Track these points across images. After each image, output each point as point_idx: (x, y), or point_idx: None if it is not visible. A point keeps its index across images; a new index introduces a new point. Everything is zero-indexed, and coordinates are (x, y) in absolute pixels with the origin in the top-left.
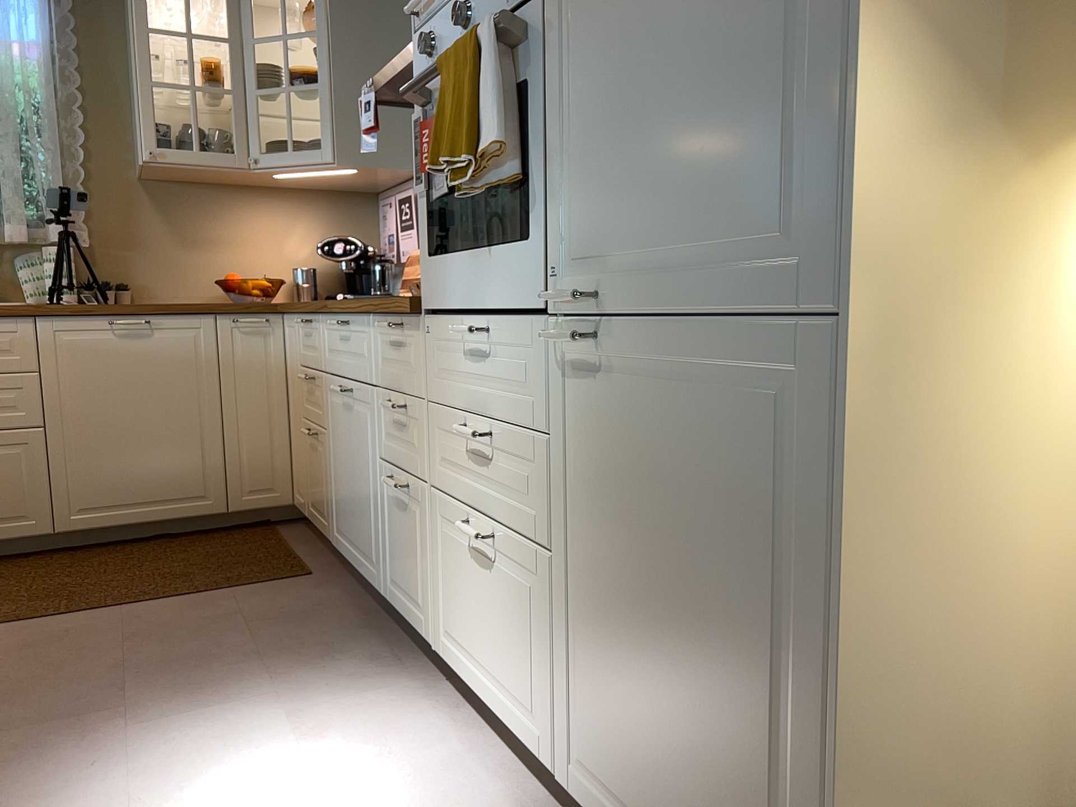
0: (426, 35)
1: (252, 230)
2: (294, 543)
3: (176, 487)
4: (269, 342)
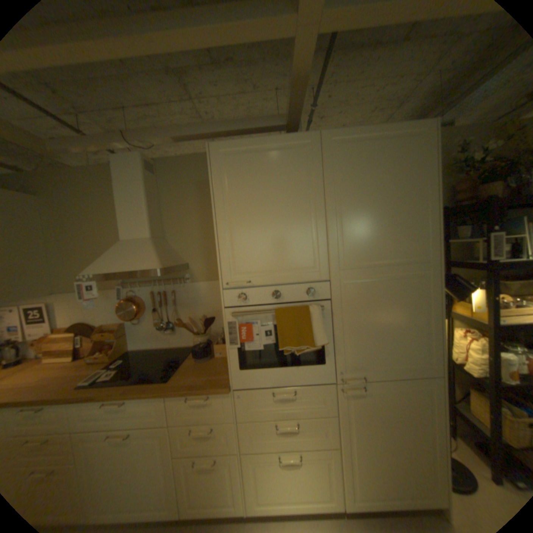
0: (243, 295)
1: None
2: None
3: None
4: None
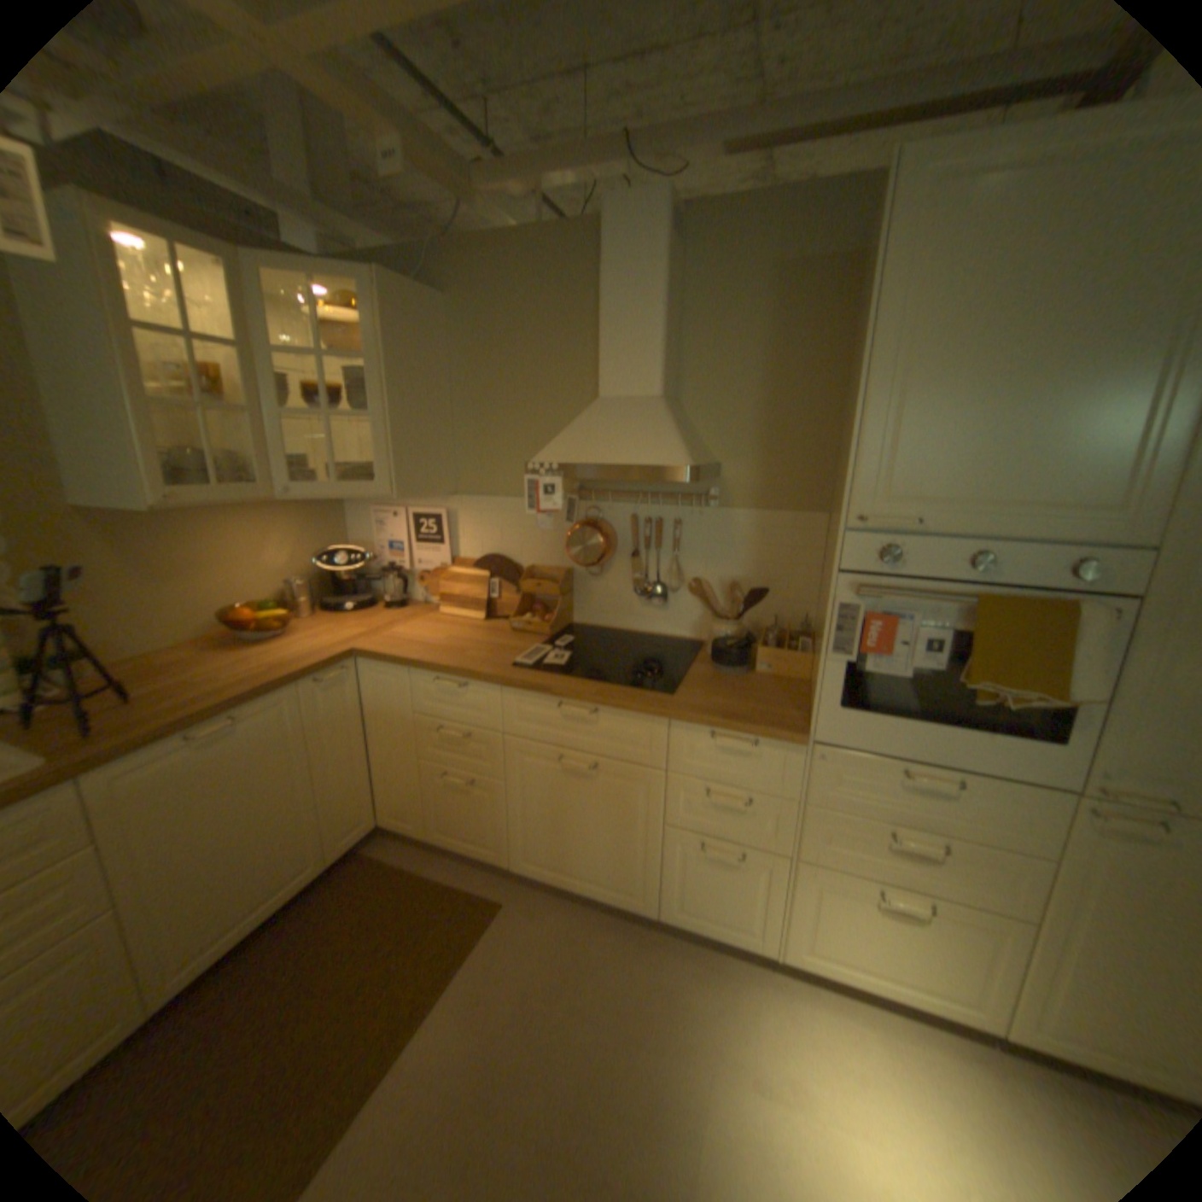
0: (897, 551)
1: (226, 548)
2: (415, 871)
3: (278, 878)
4: (345, 690)
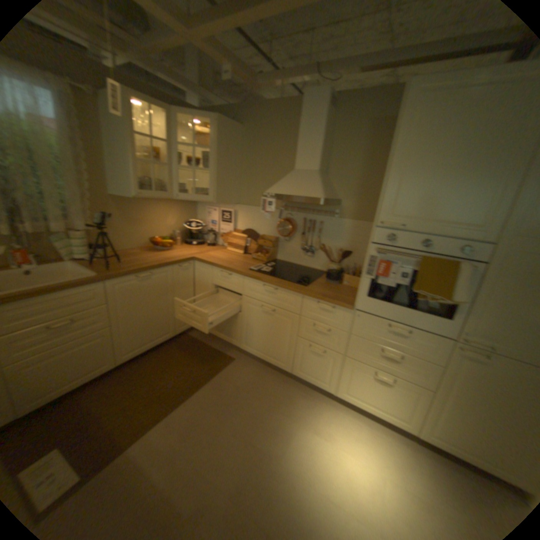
0: (392, 236)
1: (153, 215)
2: (205, 343)
3: (158, 333)
4: (188, 271)
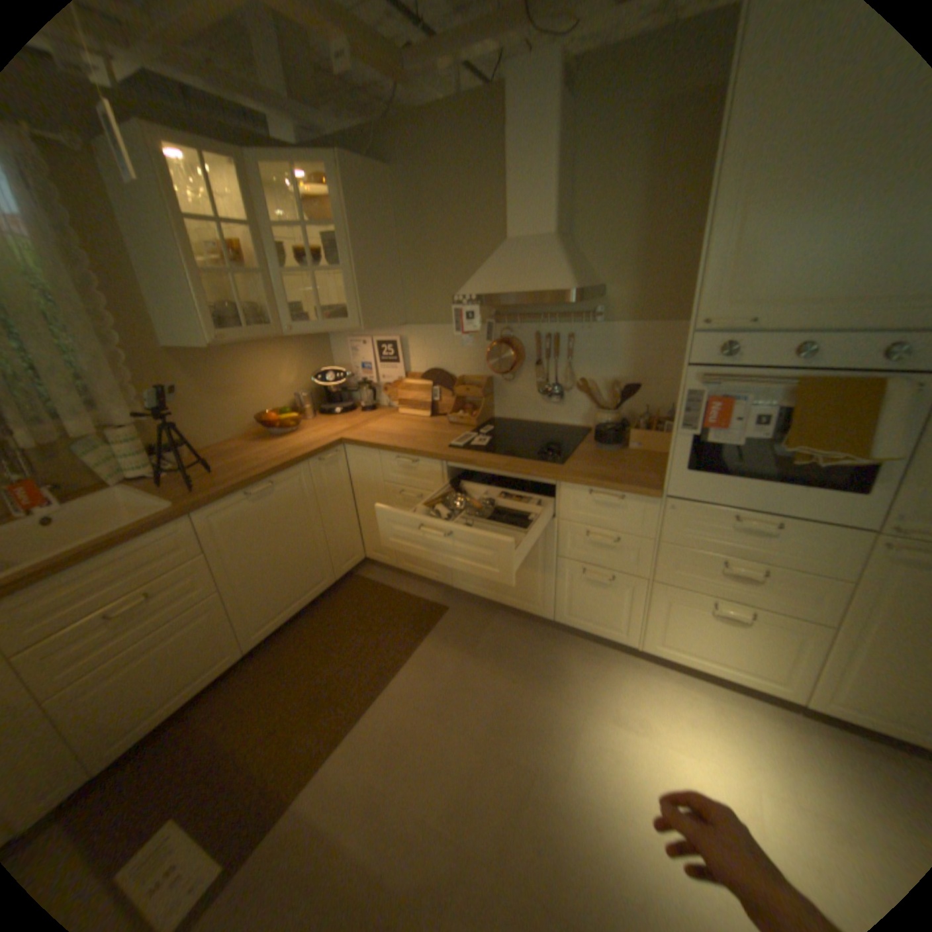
0: (734, 345)
1: (256, 372)
2: (392, 585)
3: (307, 583)
4: (339, 466)
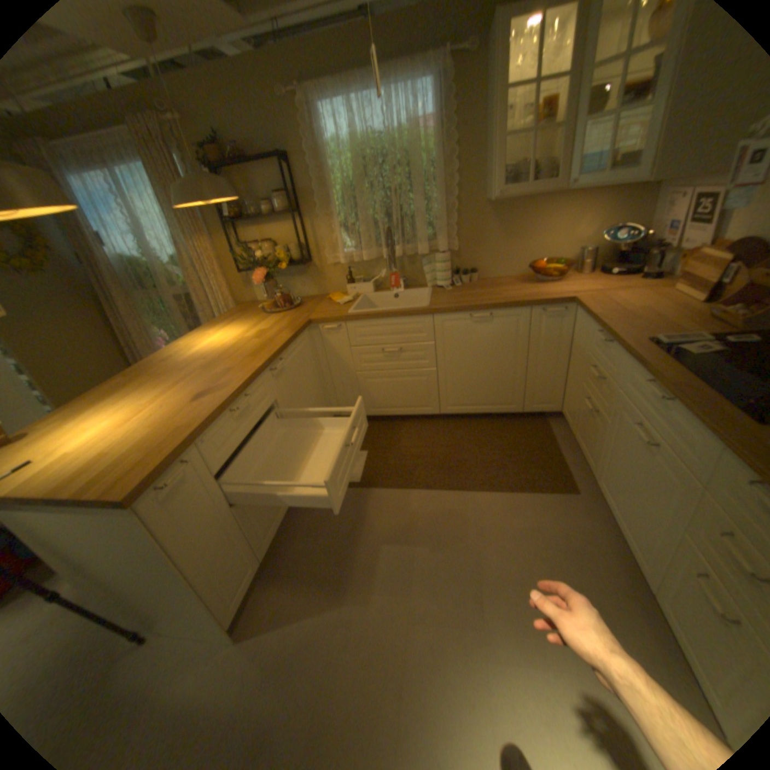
0: None
1: (555, 222)
2: (561, 445)
3: (497, 399)
4: (564, 322)
